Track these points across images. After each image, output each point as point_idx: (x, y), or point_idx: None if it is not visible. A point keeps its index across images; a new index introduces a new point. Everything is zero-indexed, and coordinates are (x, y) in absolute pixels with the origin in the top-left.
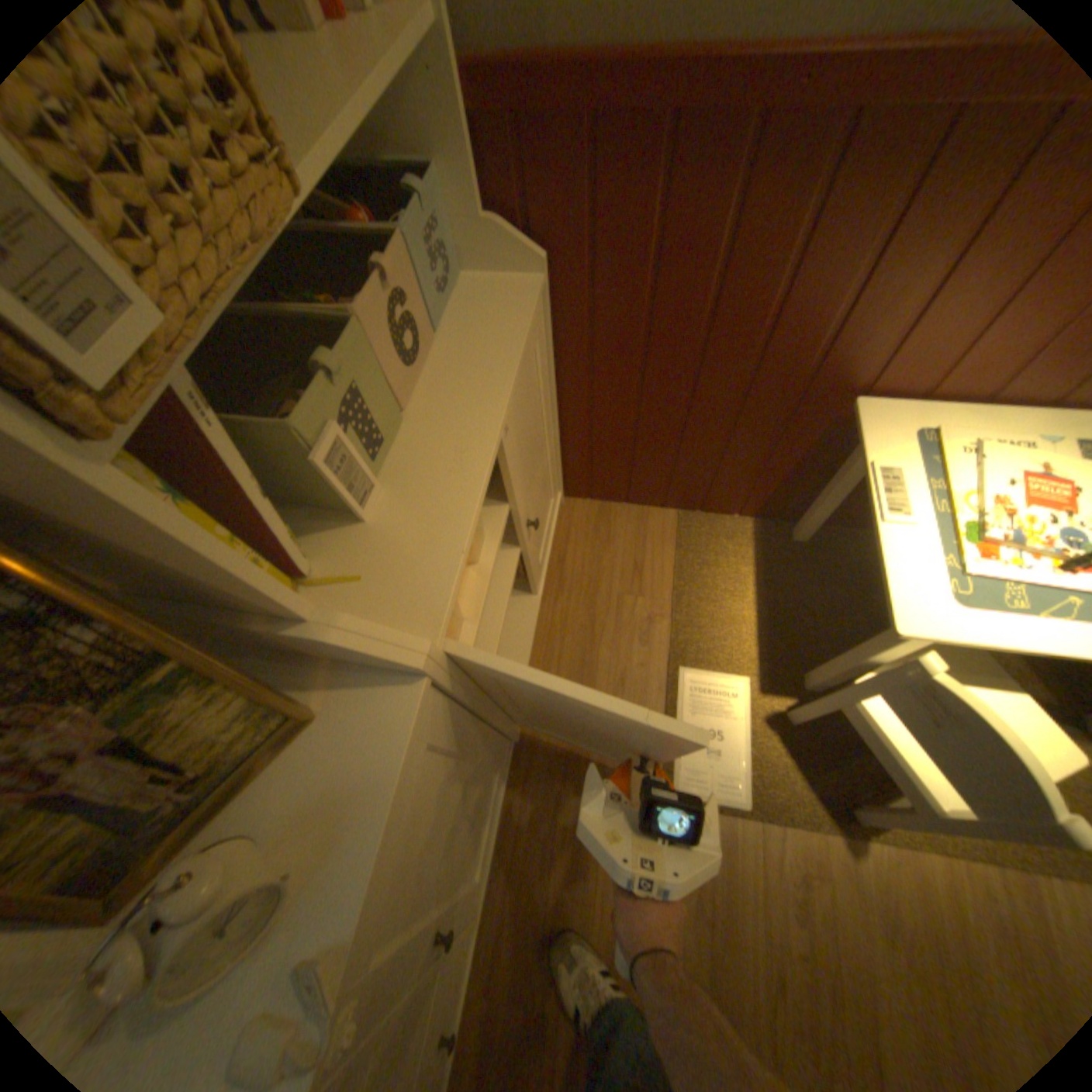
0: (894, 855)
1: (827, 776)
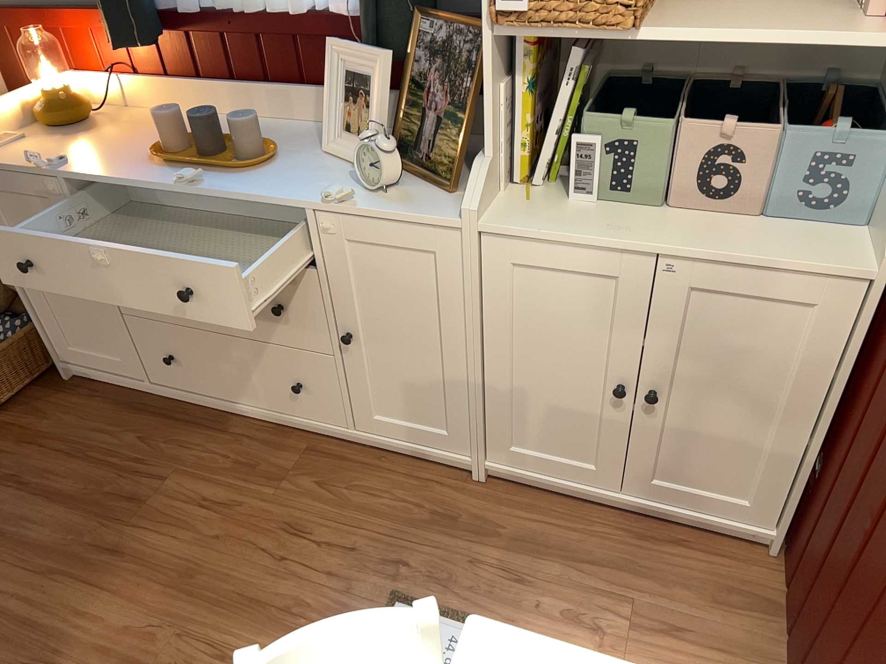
0: None
1: None
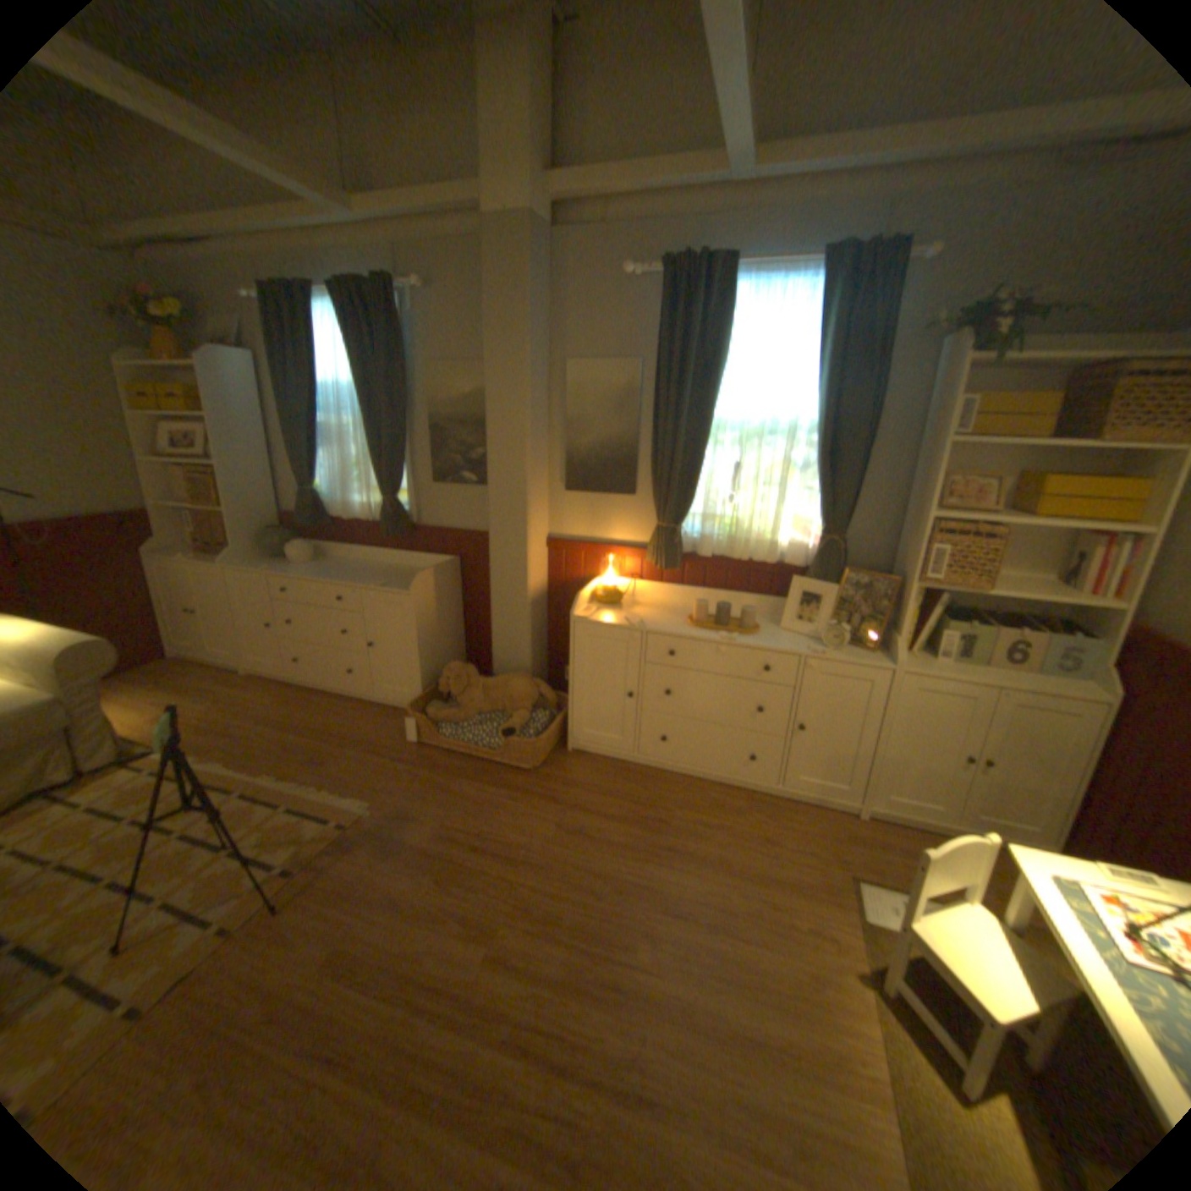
0: (871, 1007)
1: (911, 982)
